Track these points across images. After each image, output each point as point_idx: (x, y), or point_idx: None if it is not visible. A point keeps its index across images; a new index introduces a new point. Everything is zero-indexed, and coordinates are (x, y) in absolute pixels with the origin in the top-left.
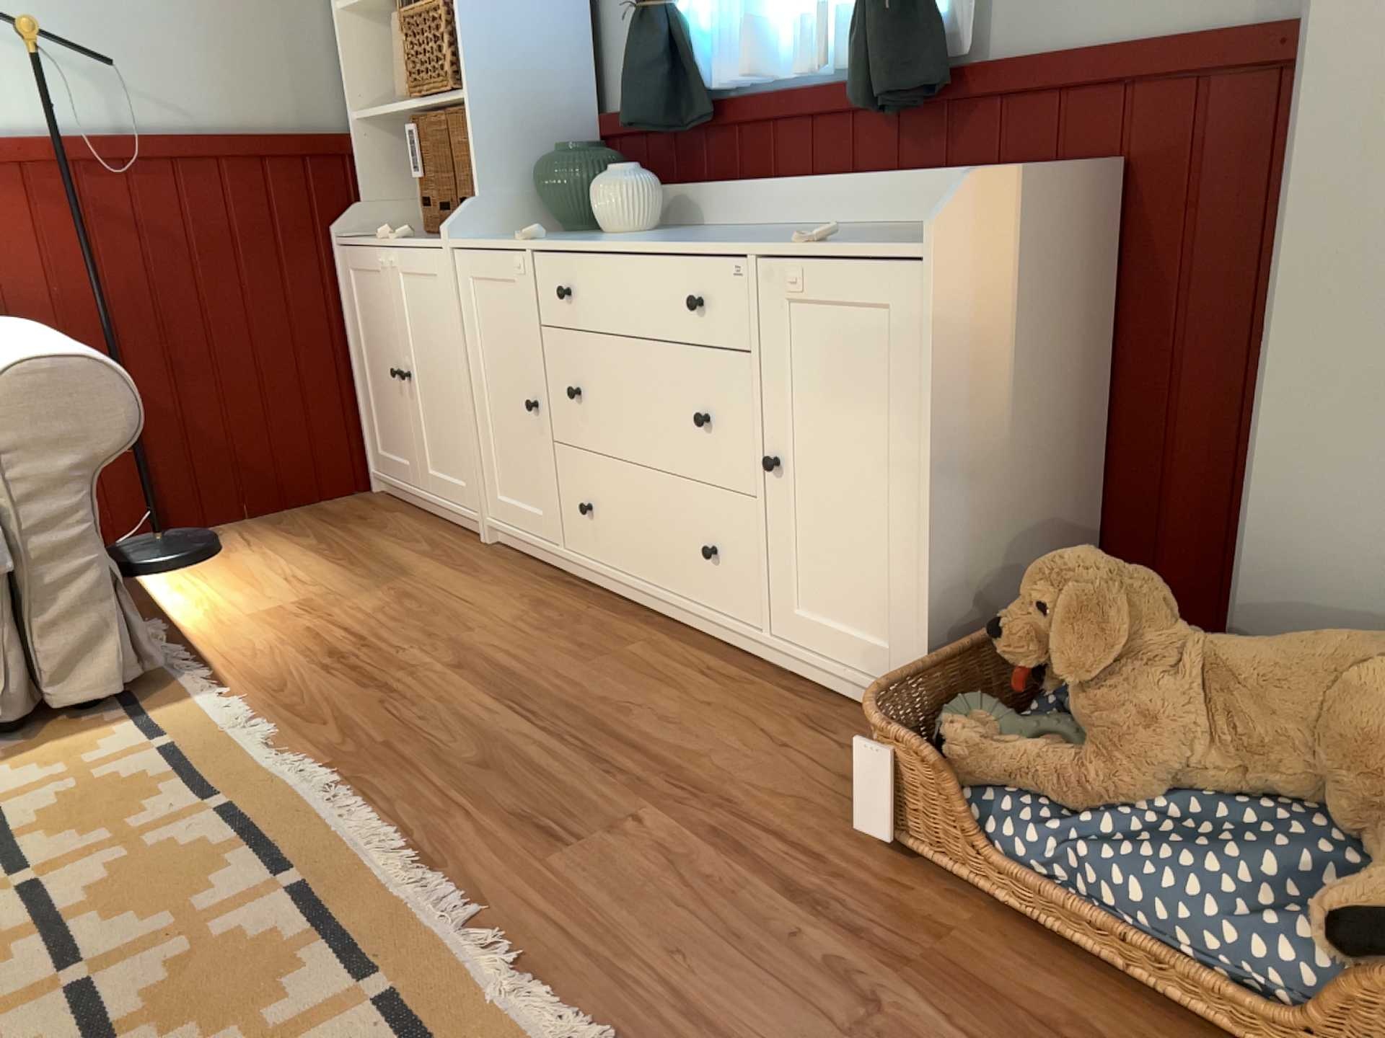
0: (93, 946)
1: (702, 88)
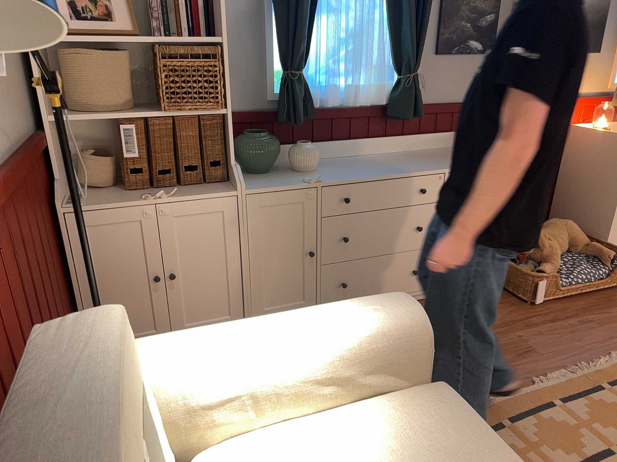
0: (600, 449)
1: (312, 105)
